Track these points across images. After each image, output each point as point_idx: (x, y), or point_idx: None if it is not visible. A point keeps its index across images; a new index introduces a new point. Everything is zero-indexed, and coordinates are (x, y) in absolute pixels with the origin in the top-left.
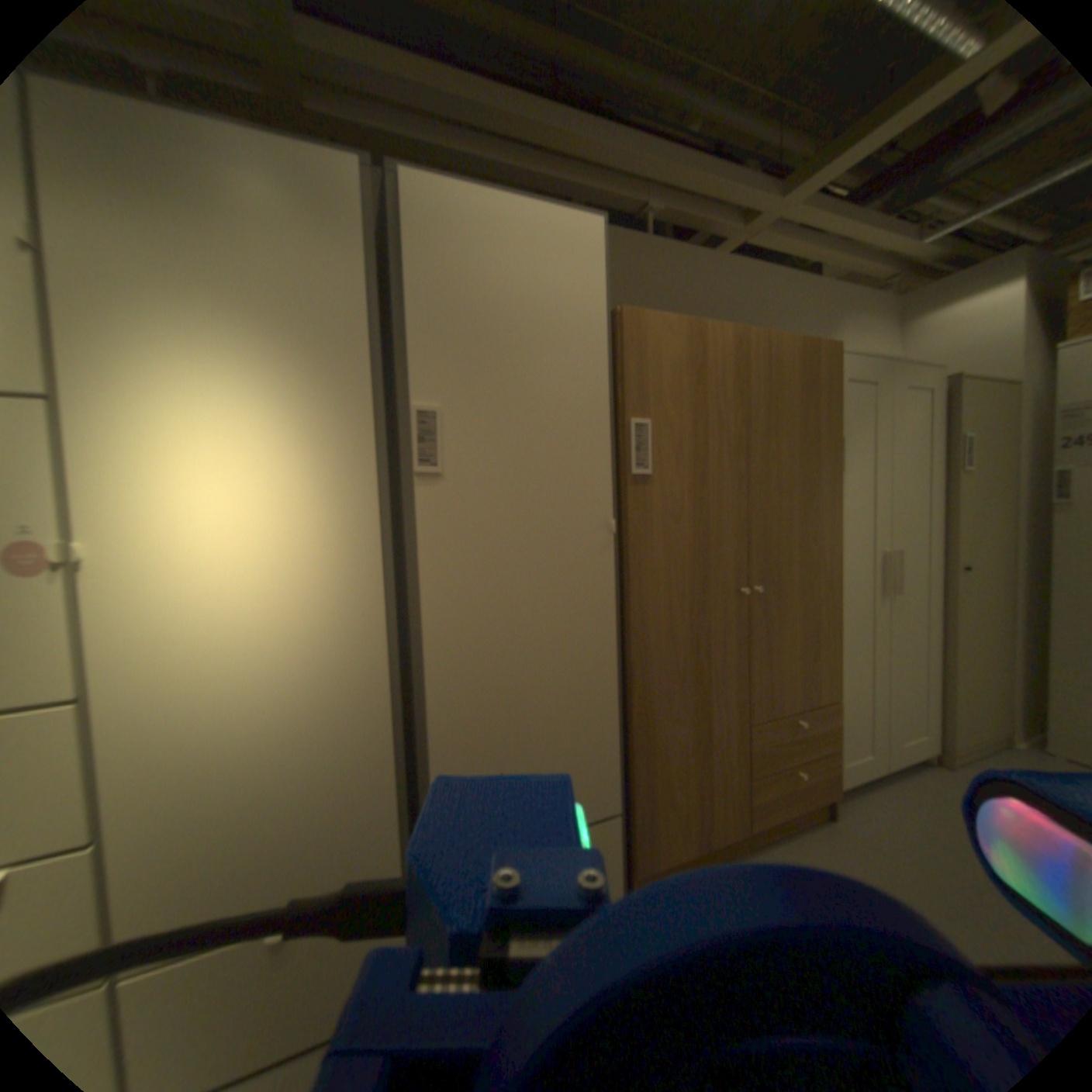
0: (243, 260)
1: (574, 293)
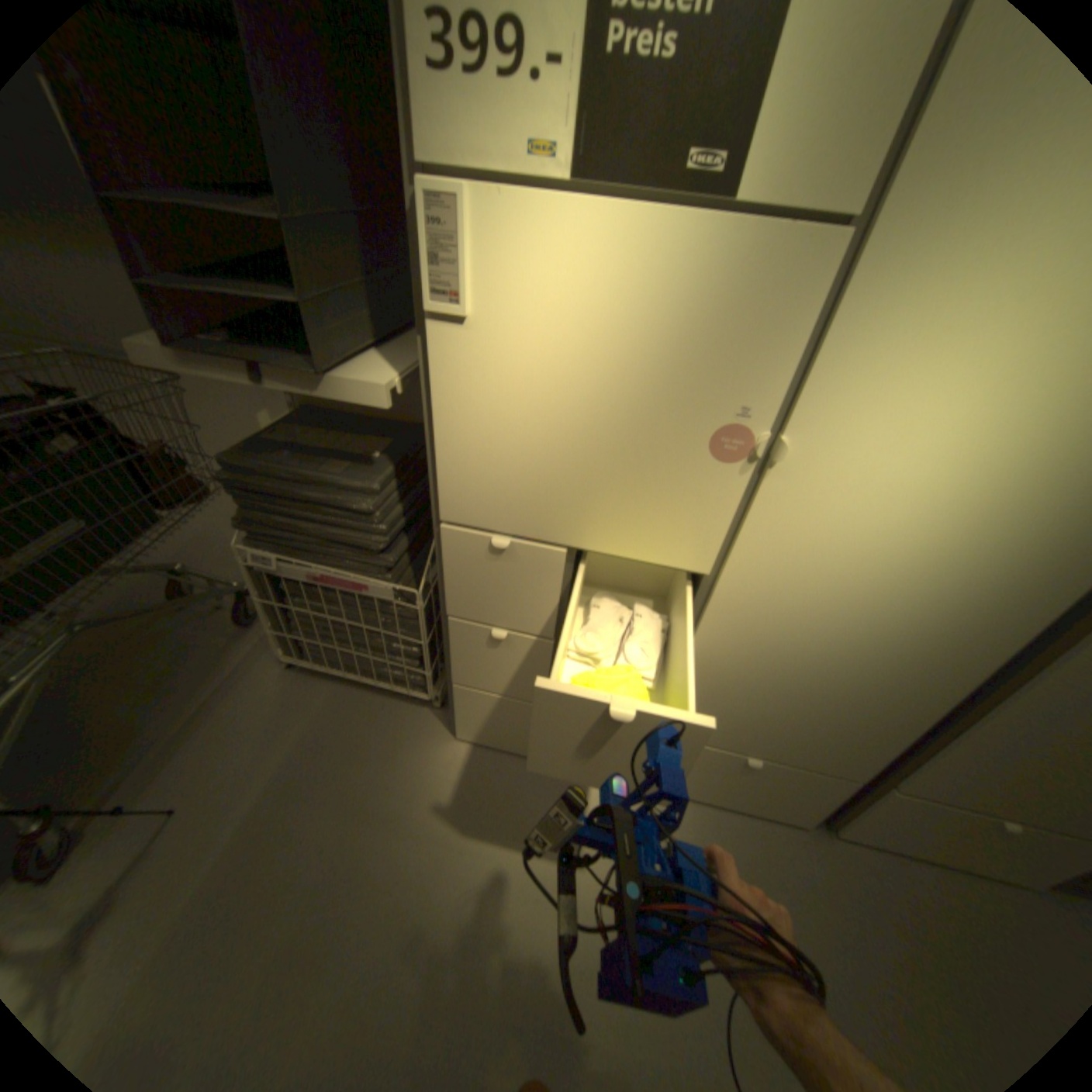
0: None
1: None
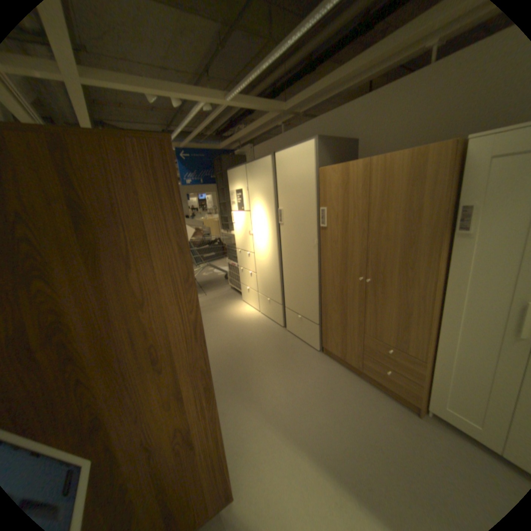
0: (260, 184)
1: (306, 169)
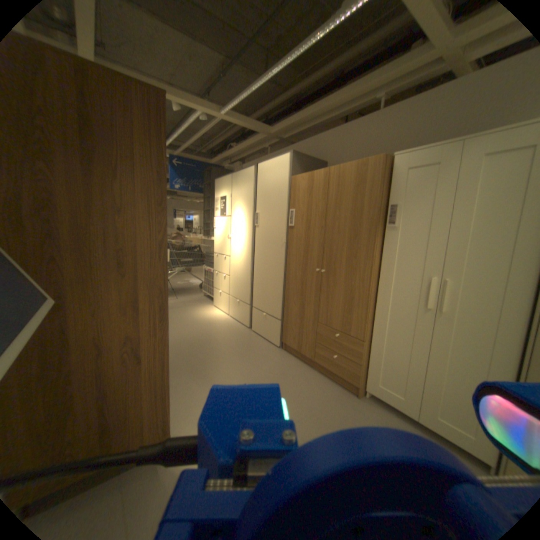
0: (241, 191)
1: (280, 177)
